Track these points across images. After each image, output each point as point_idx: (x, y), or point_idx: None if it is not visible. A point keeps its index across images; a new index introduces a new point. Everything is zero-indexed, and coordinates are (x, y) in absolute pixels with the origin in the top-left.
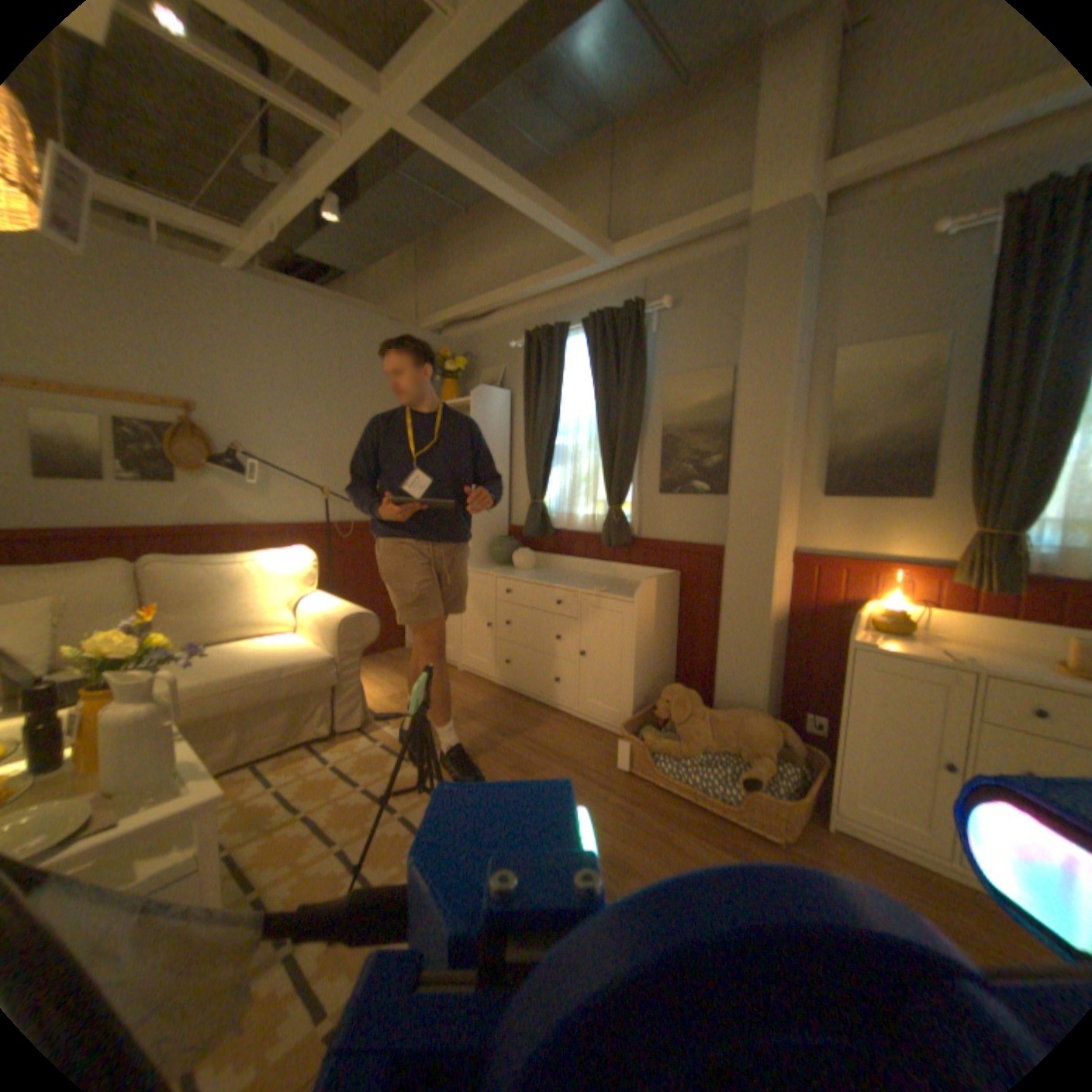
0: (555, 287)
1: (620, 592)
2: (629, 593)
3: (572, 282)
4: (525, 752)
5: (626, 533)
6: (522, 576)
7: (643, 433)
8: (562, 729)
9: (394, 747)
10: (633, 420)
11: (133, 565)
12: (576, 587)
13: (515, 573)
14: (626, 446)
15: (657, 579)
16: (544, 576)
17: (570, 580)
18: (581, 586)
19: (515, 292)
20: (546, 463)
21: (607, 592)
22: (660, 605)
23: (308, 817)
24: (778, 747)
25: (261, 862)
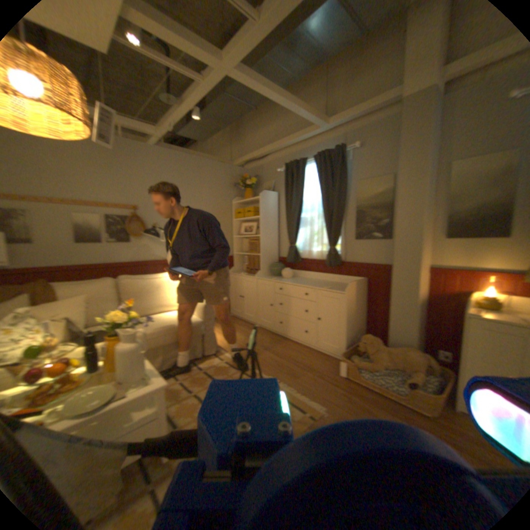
0: (300, 141)
1: (338, 289)
2: (343, 289)
3: (308, 137)
4: (294, 366)
5: (339, 259)
6: (287, 281)
7: (346, 210)
8: (311, 356)
9: (232, 363)
10: (342, 203)
11: (116, 279)
12: (315, 286)
13: (284, 280)
14: (338, 217)
15: (357, 282)
16: (298, 281)
17: (312, 283)
18: (318, 285)
19: (280, 145)
20: (297, 226)
21: (332, 289)
22: (359, 295)
23: (197, 395)
24: (426, 367)
25: (179, 414)
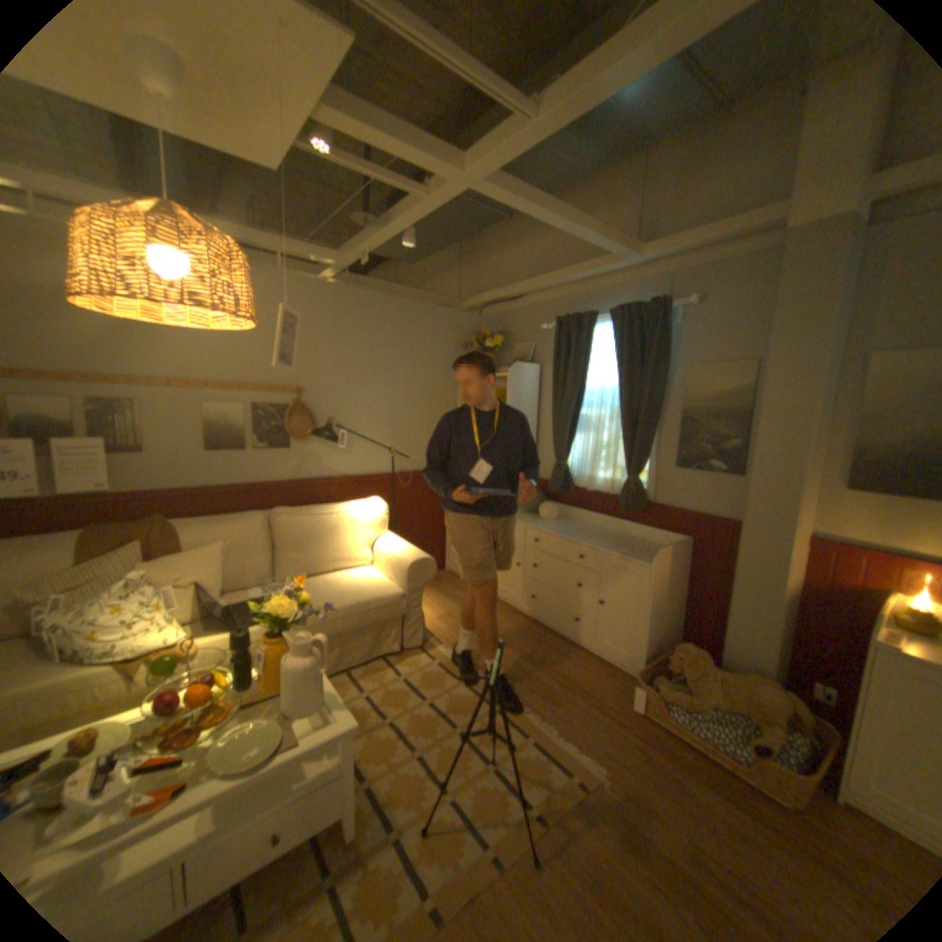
0: (584, 278)
1: (638, 555)
2: (646, 558)
3: (600, 274)
4: (552, 683)
5: (642, 500)
6: (548, 528)
7: (662, 413)
8: (582, 664)
9: (448, 667)
10: (654, 403)
11: (263, 511)
12: (597, 546)
13: (541, 524)
14: (646, 426)
15: (672, 547)
16: (567, 529)
17: (591, 536)
18: (602, 545)
19: (547, 282)
20: (569, 430)
21: (626, 555)
22: (674, 569)
23: (394, 724)
24: (788, 716)
25: (366, 758)
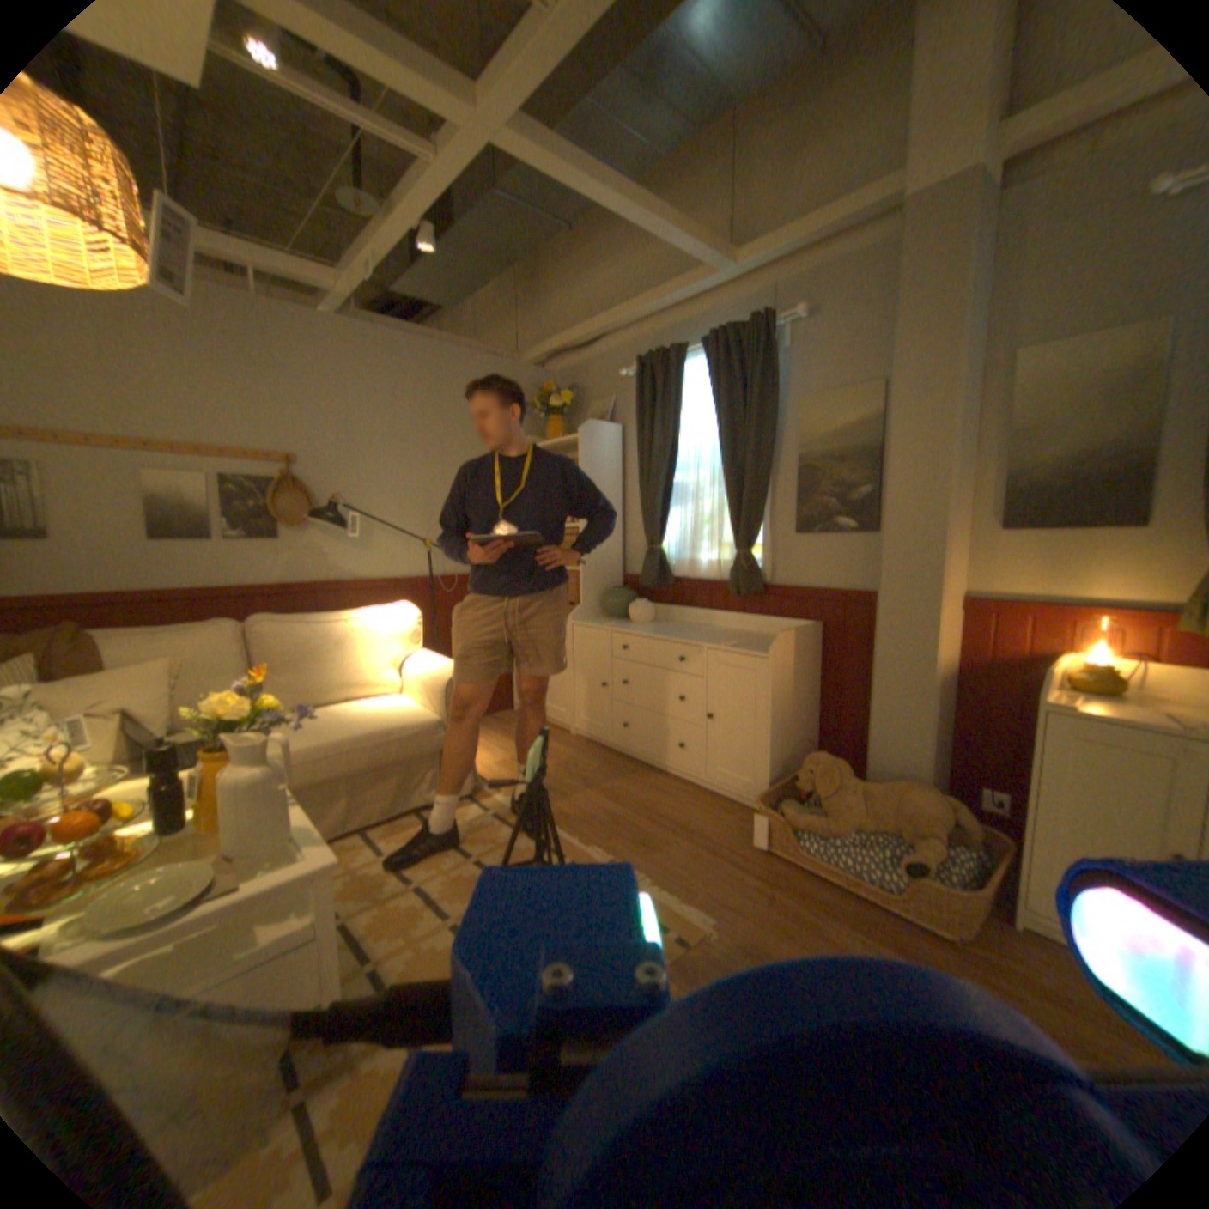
0: (671, 304)
1: (753, 647)
2: (763, 648)
3: (690, 296)
4: (648, 825)
5: (758, 580)
6: (640, 630)
7: (776, 464)
8: (689, 801)
9: (506, 816)
10: (764, 450)
11: (243, 624)
12: (701, 642)
13: (632, 627)
14: (756, 480)
15: (796, 631)
16: (665, 629)
17: (695, 634)
18: (708, 640)
19: (625, 313)
20: (664, 503)
21: (738, 647)
22: (800, 662)
23: (421, 888)
24: (949, 827)
25: (375, 932)
